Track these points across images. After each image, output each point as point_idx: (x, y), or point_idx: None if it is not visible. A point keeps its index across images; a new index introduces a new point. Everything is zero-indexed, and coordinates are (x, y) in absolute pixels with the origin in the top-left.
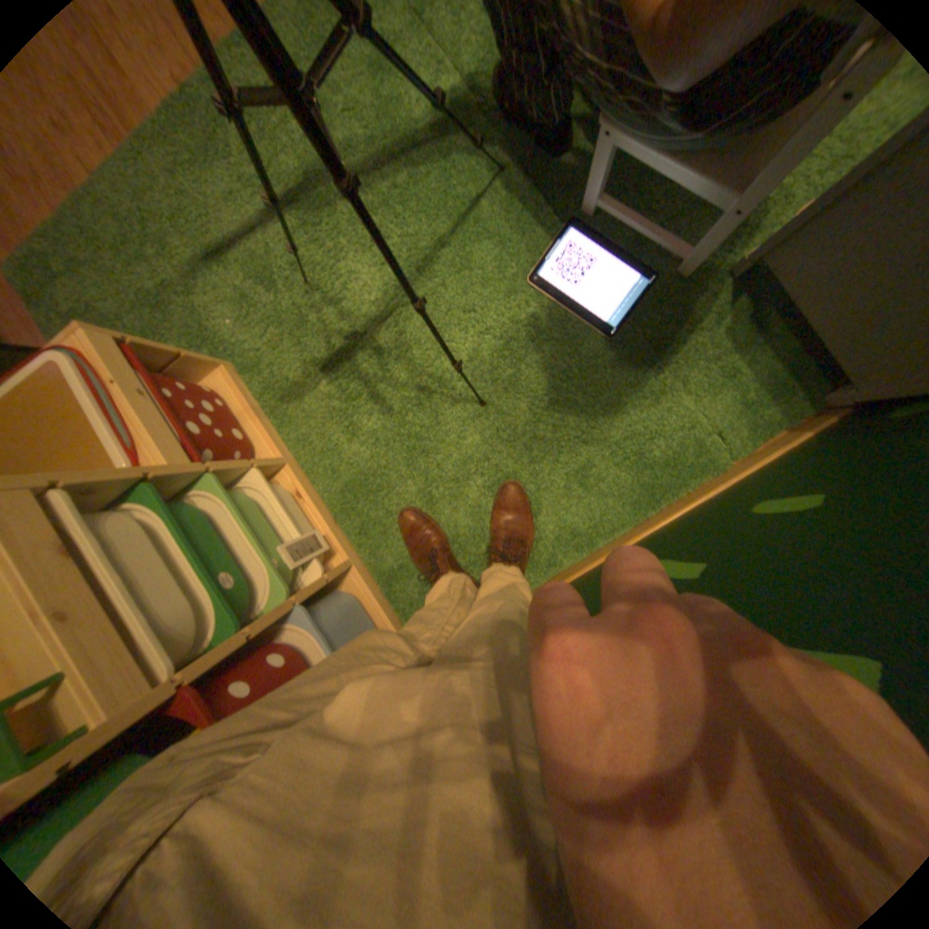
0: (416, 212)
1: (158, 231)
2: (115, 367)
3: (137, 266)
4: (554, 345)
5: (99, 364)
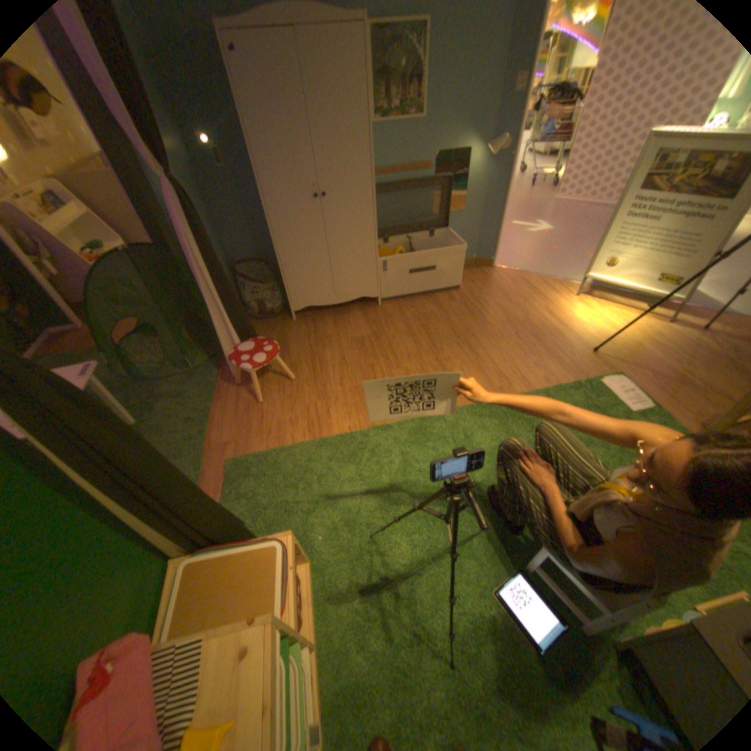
0: (439, 532)
1: (309, 483)
2: (290, 562)
3: (290, 493)
4: (505, 650)
5: (288, 560)
